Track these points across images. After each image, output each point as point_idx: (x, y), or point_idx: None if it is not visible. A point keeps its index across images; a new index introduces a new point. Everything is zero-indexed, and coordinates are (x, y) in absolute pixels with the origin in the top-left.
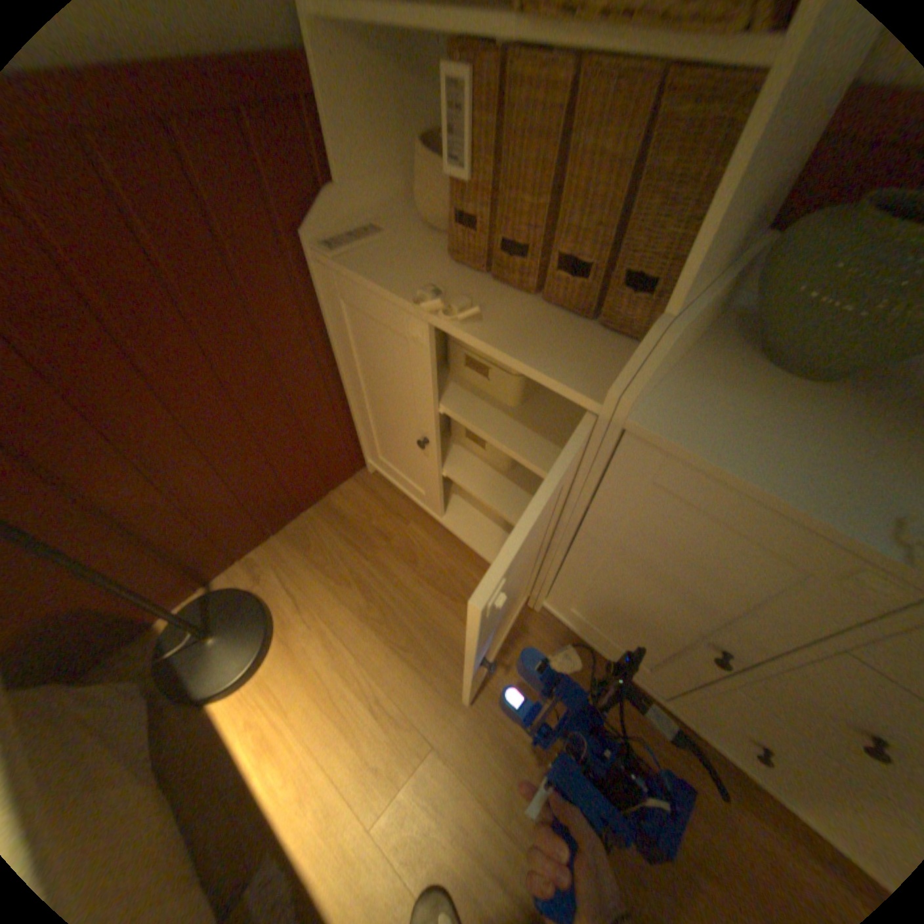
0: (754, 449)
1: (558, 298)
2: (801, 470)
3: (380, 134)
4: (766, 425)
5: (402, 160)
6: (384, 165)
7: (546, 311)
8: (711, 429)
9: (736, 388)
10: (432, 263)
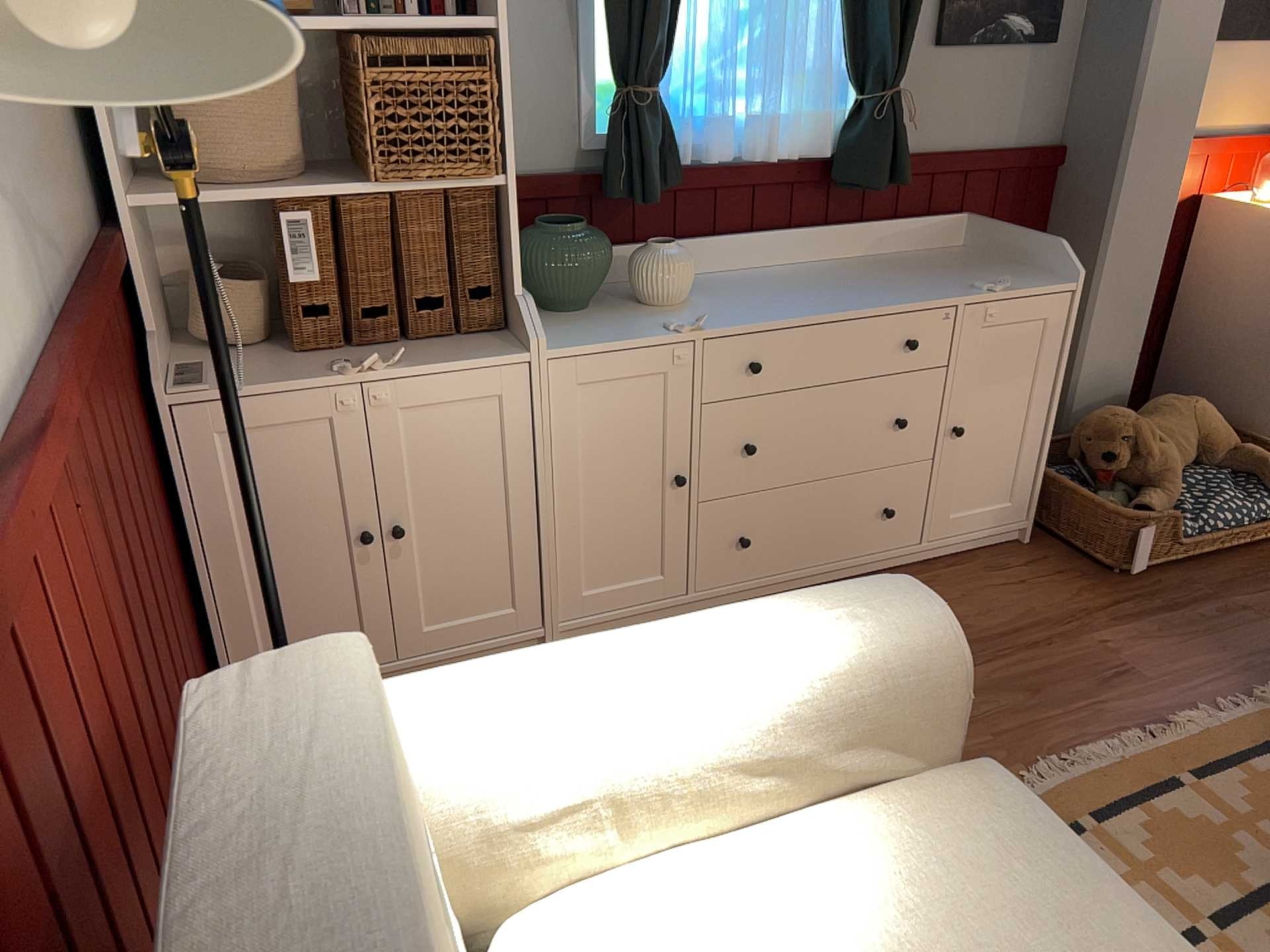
0: (599, 337)
1: (419, 337)
2: (621, 334)
3: (155, 289)
4: (590, 330)
5: (162, 308)
6: (160, 314)
7: (422, 346)
8: (576, 340)
9: (560, 327)
10: (292, 362)
